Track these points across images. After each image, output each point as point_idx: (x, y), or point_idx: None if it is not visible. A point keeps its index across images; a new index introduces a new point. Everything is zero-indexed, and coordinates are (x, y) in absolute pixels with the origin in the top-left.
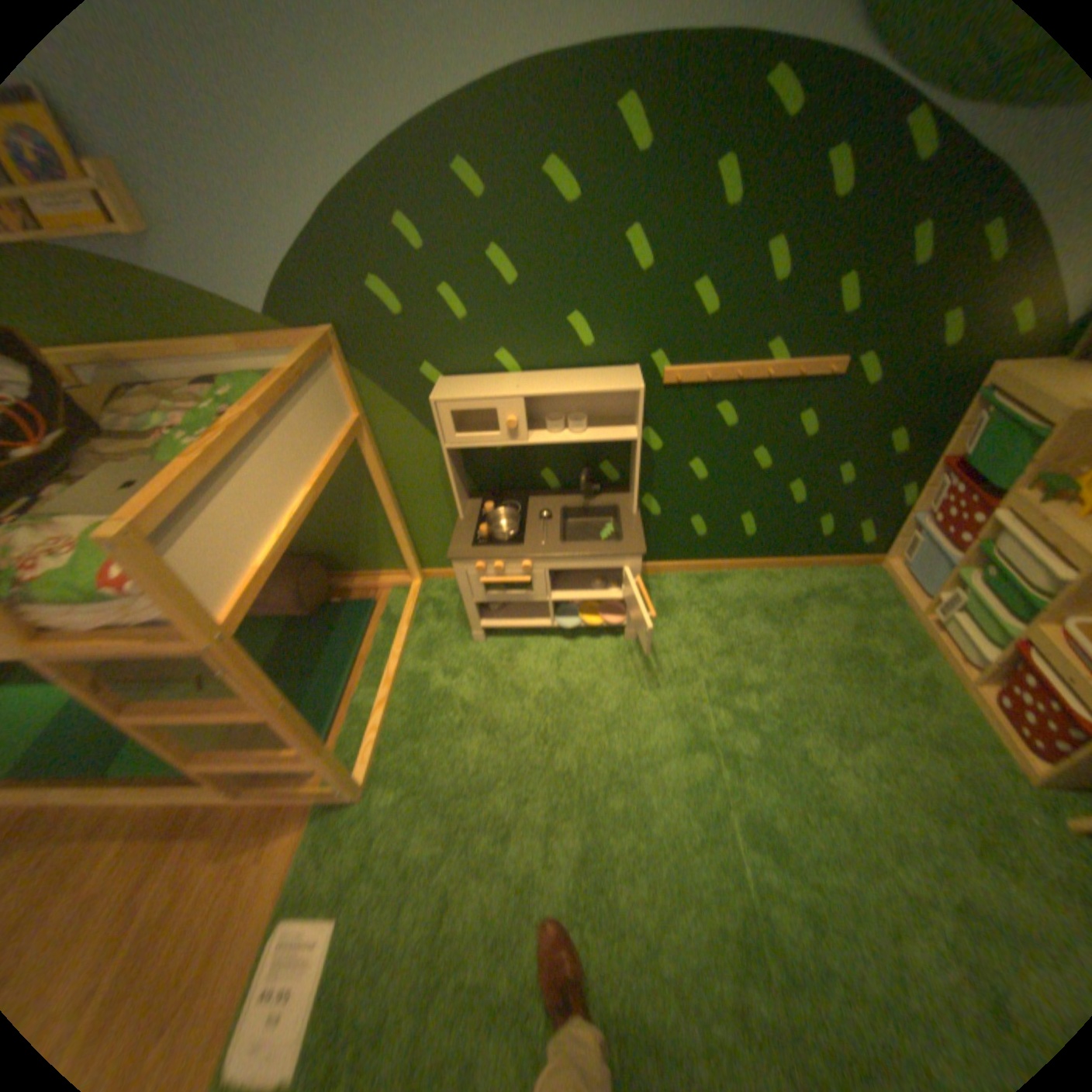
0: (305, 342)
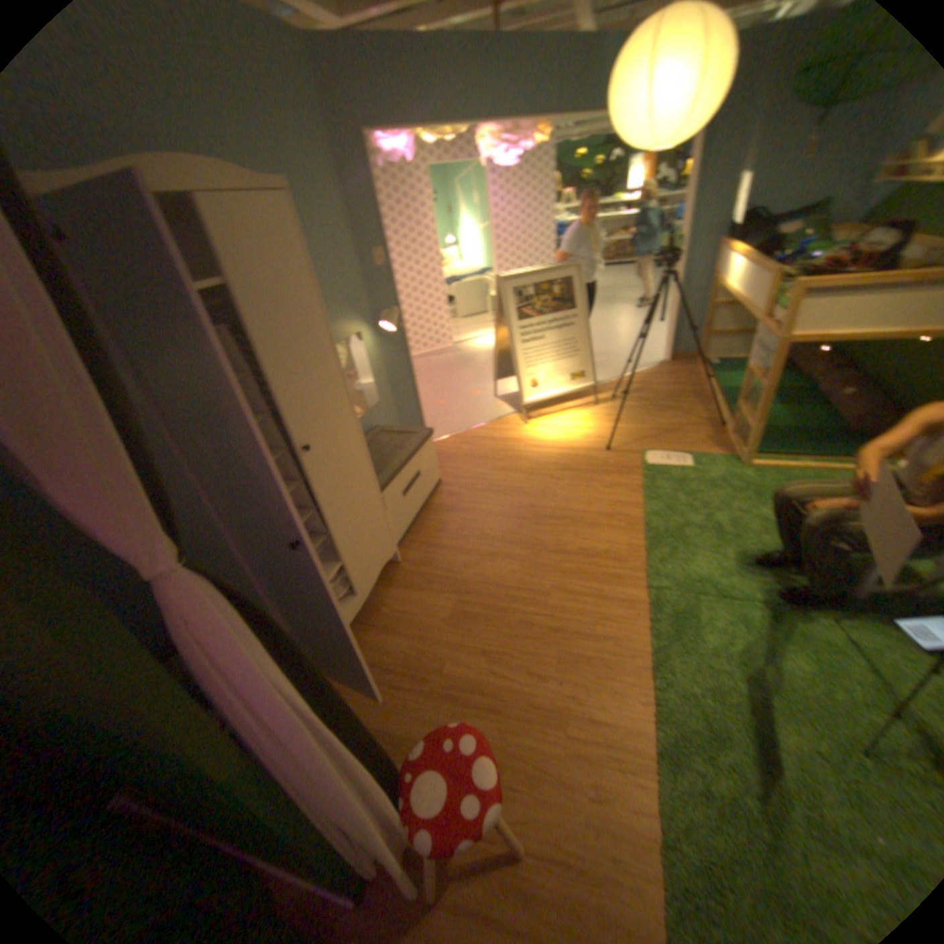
0: None
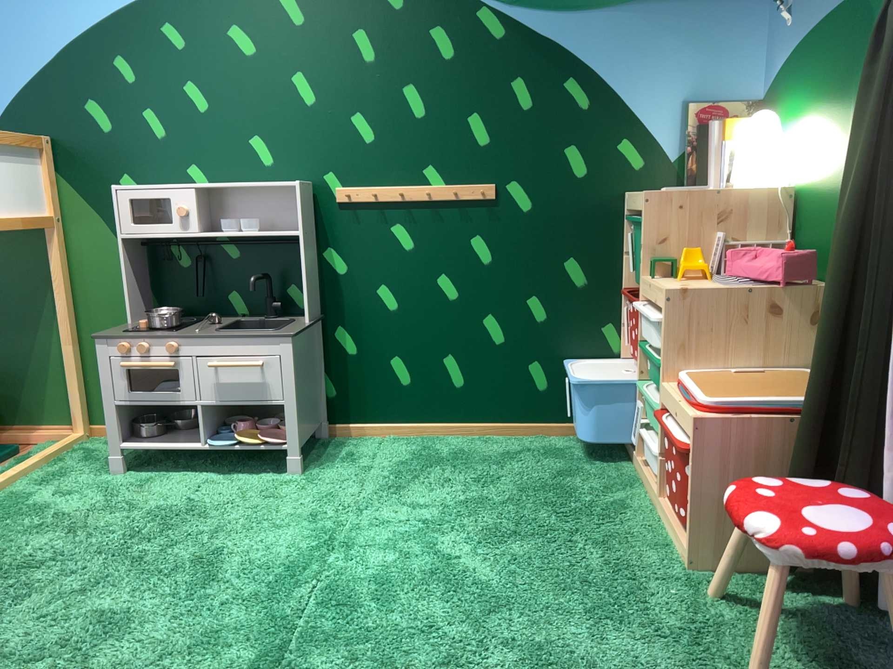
0: (22, 144)
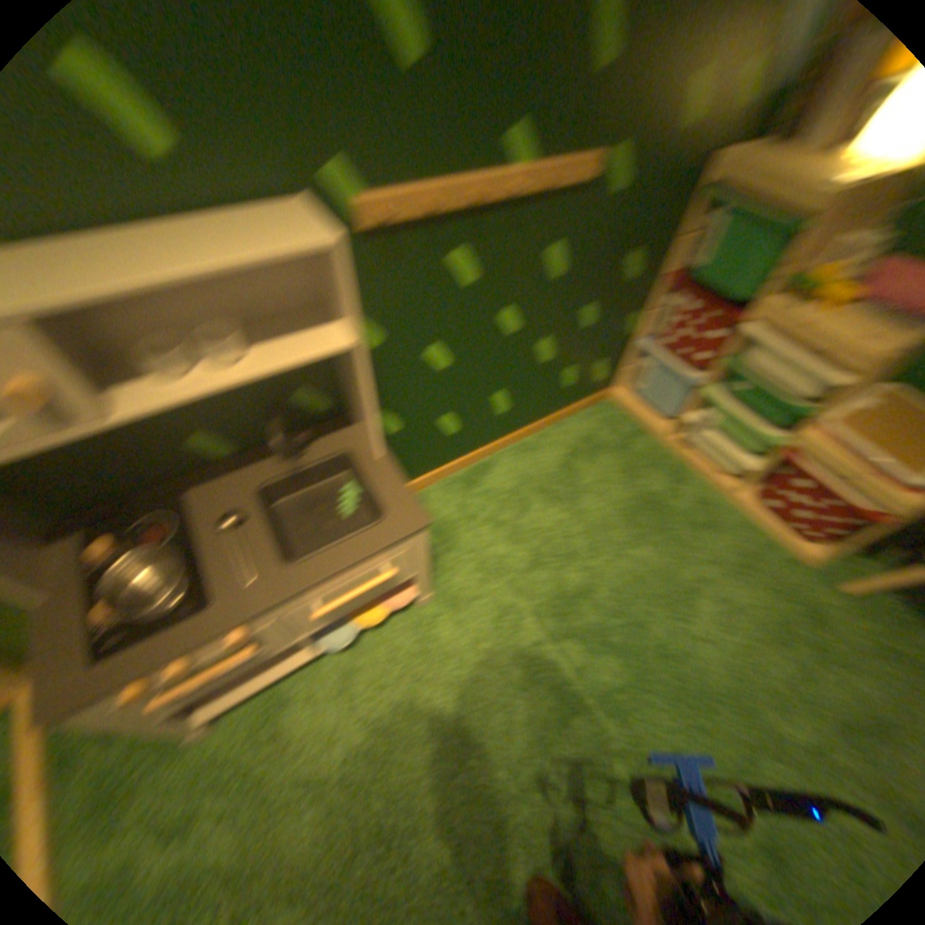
0: None
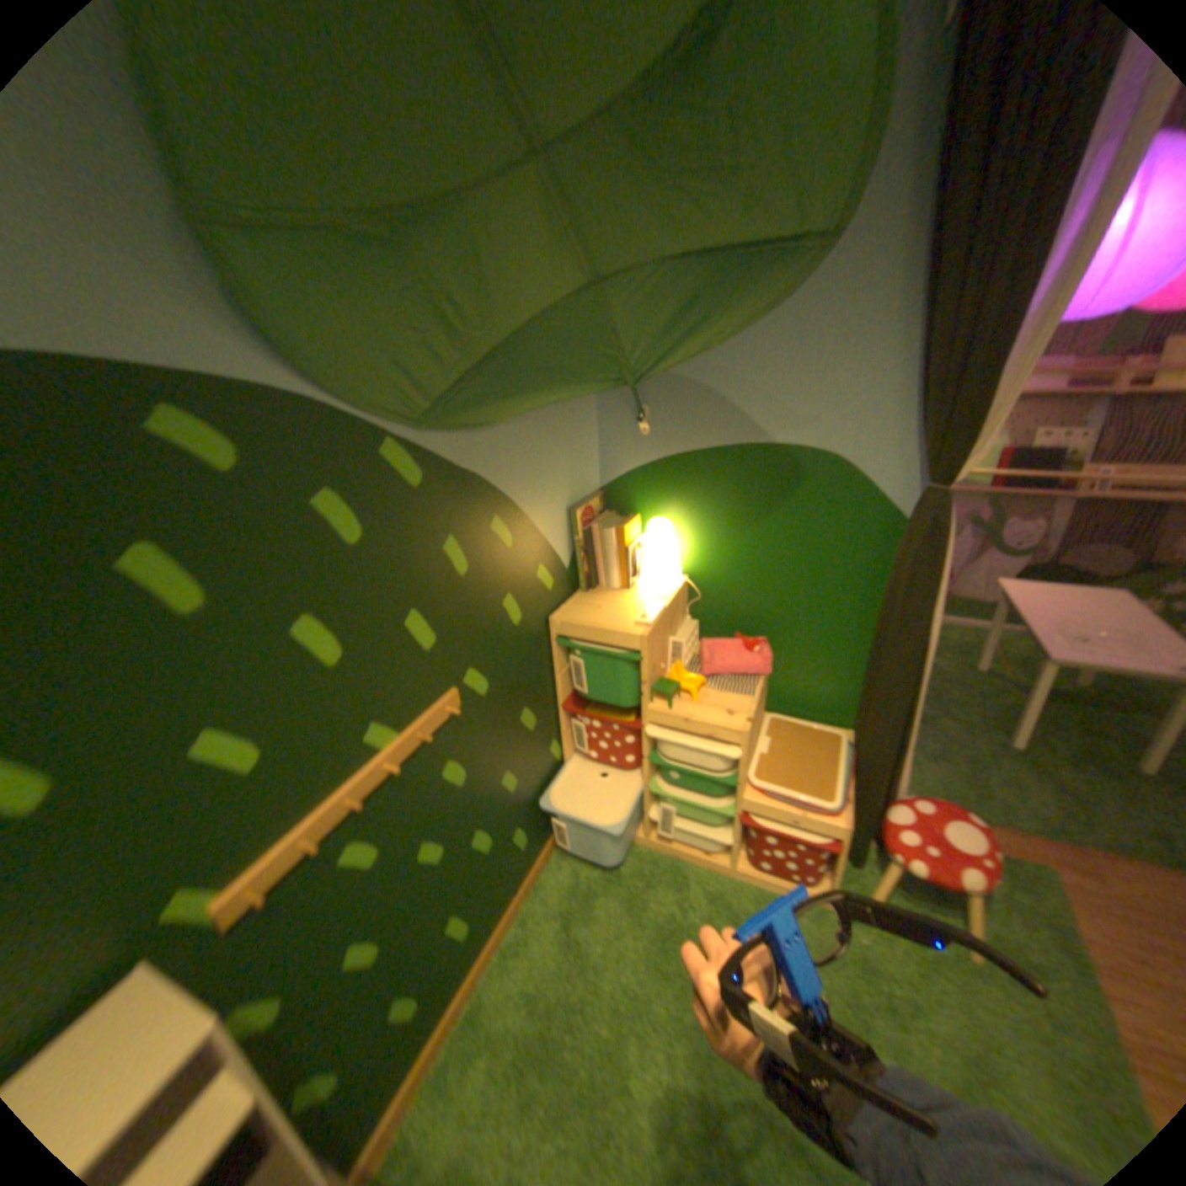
0: None
